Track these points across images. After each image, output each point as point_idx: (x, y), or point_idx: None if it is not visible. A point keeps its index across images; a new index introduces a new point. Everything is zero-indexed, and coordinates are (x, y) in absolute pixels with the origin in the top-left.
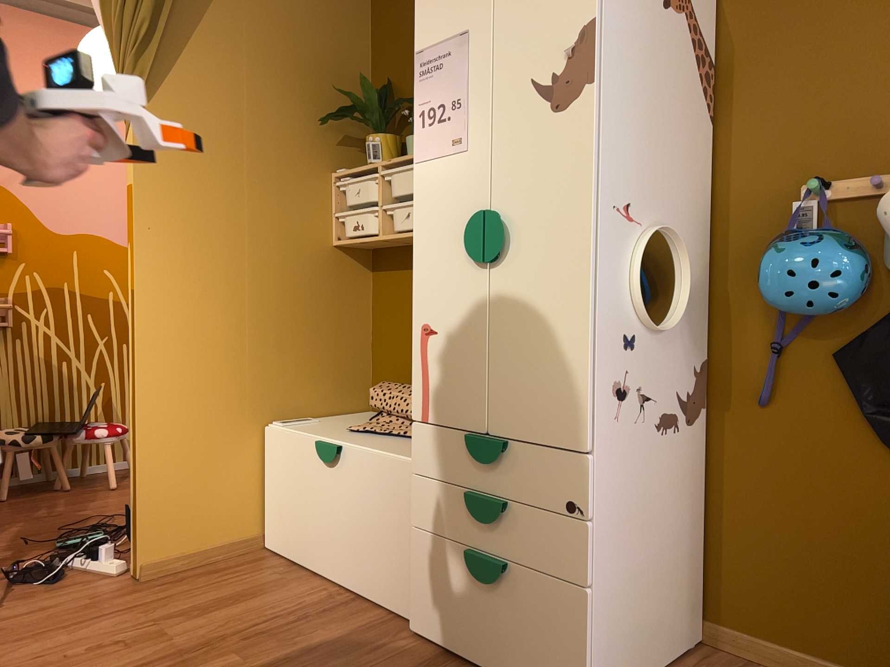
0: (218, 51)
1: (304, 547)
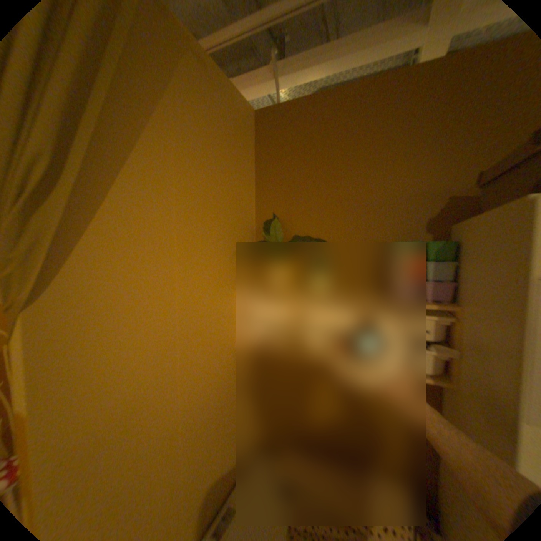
0: (146, 192)
1: None
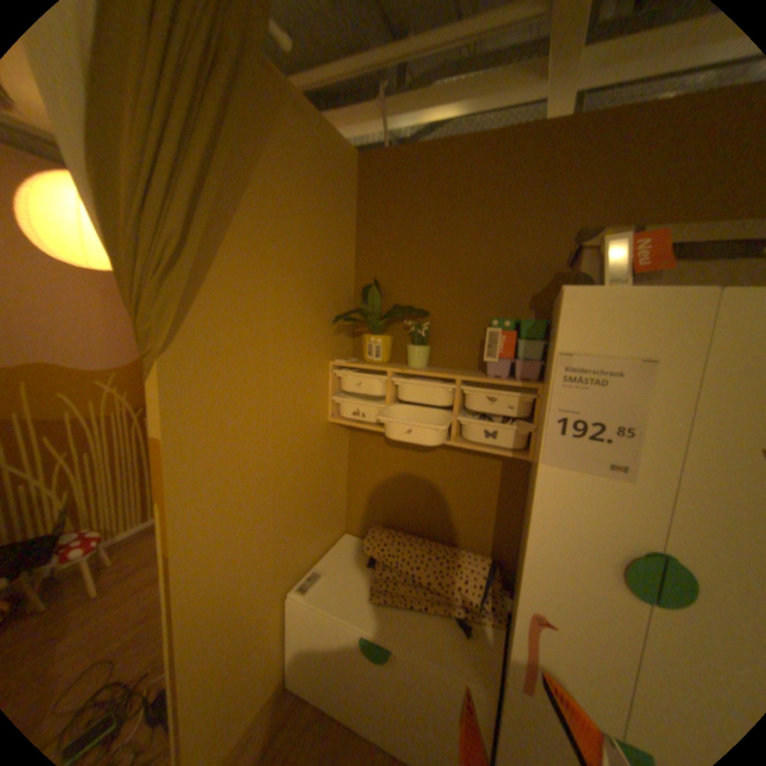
0: (245, 259)
1: (338, 706)
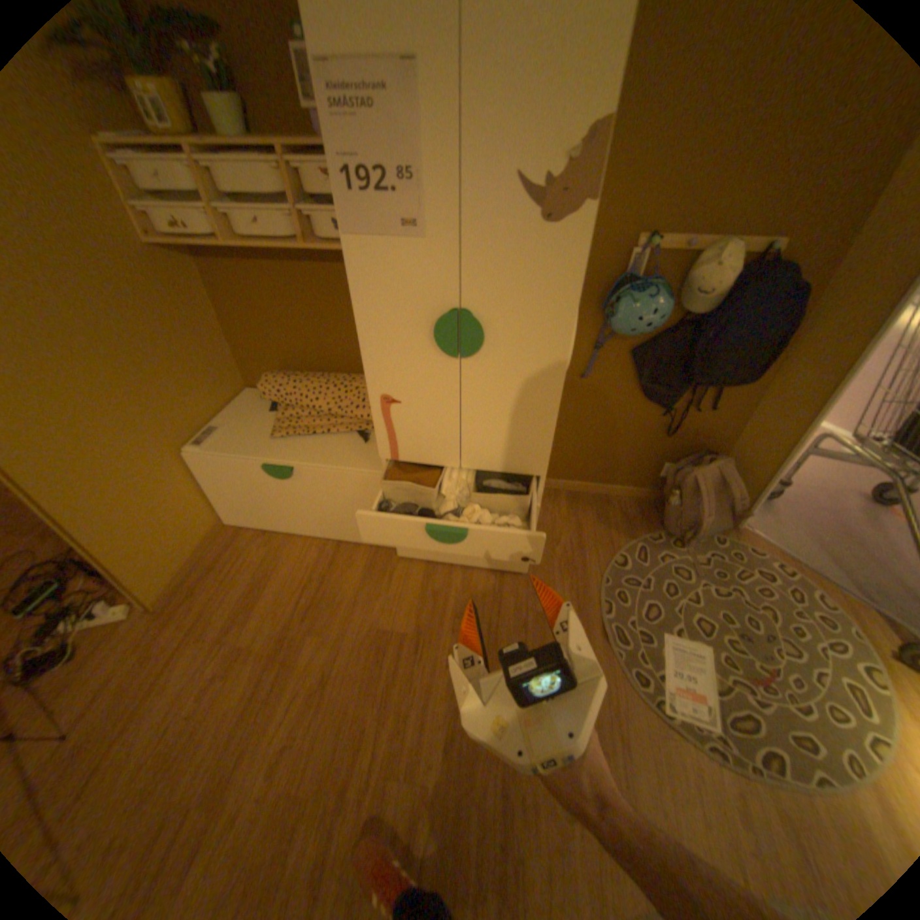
0: None
1: (272, 523)
